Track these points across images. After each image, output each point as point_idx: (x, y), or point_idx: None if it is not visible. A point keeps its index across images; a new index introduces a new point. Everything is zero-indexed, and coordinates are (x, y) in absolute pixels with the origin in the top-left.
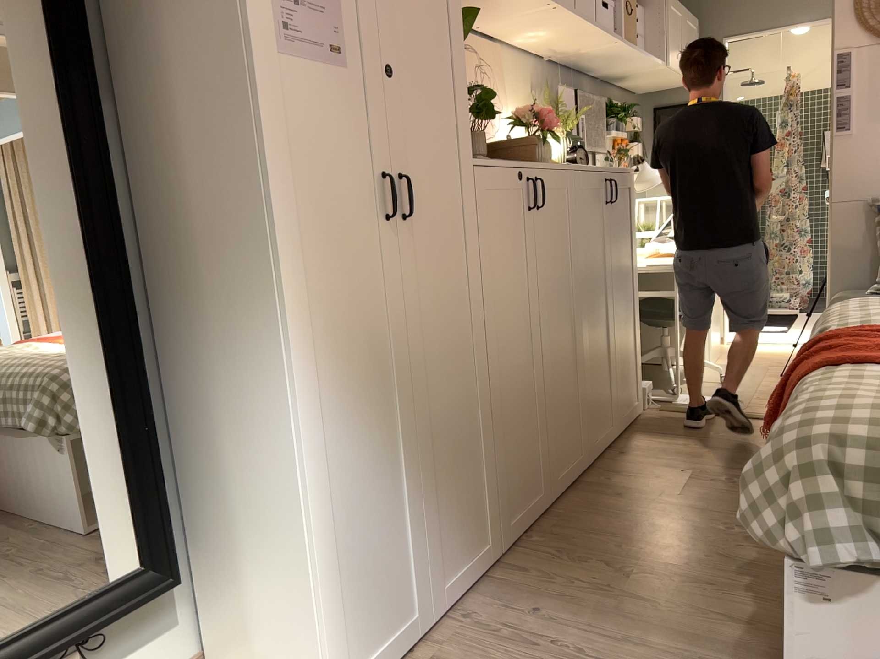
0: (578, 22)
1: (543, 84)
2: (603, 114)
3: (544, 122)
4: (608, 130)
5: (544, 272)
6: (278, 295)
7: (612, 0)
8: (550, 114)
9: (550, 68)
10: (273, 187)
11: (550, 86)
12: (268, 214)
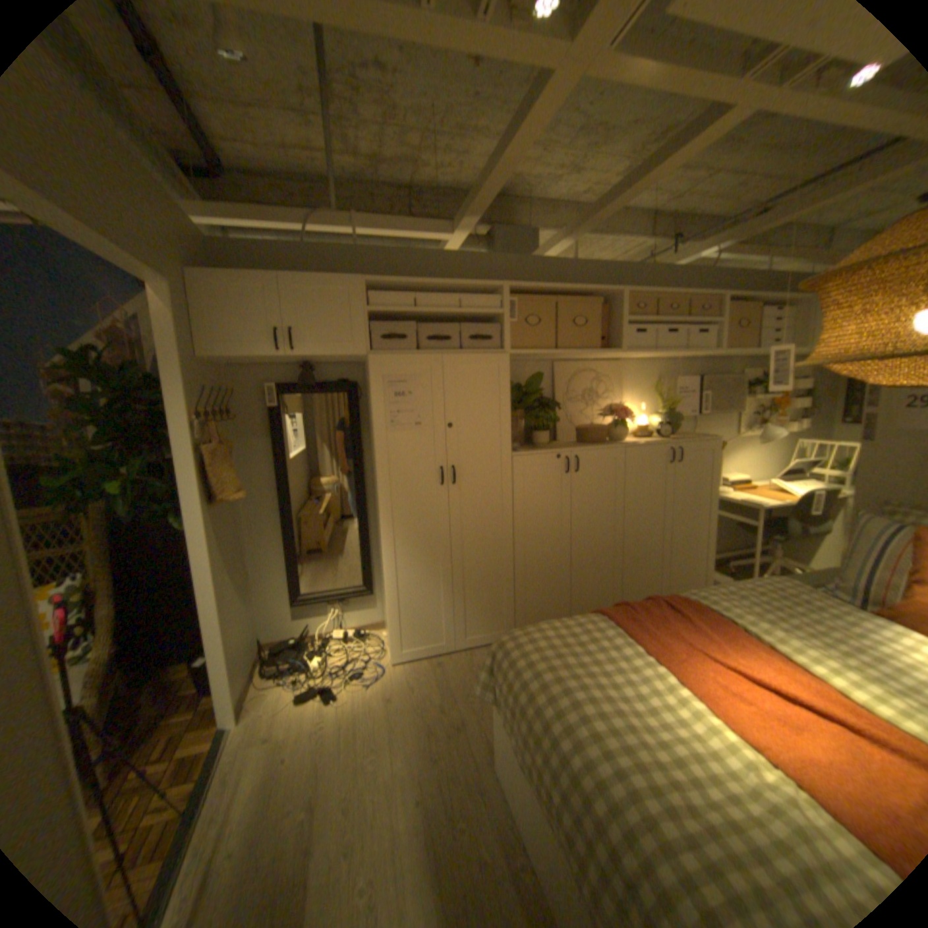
0: (658, 353)
1: (659, 379)
2: (753, 382)
3: (617, 416)
4: (754, 395)
5: (578, 506)
6: (380, 513)
7: (717, 324)
8: (621, 412)
9: (678, 364)
10: (382, 478)
11: (678, 375)
12: (378, 487)
